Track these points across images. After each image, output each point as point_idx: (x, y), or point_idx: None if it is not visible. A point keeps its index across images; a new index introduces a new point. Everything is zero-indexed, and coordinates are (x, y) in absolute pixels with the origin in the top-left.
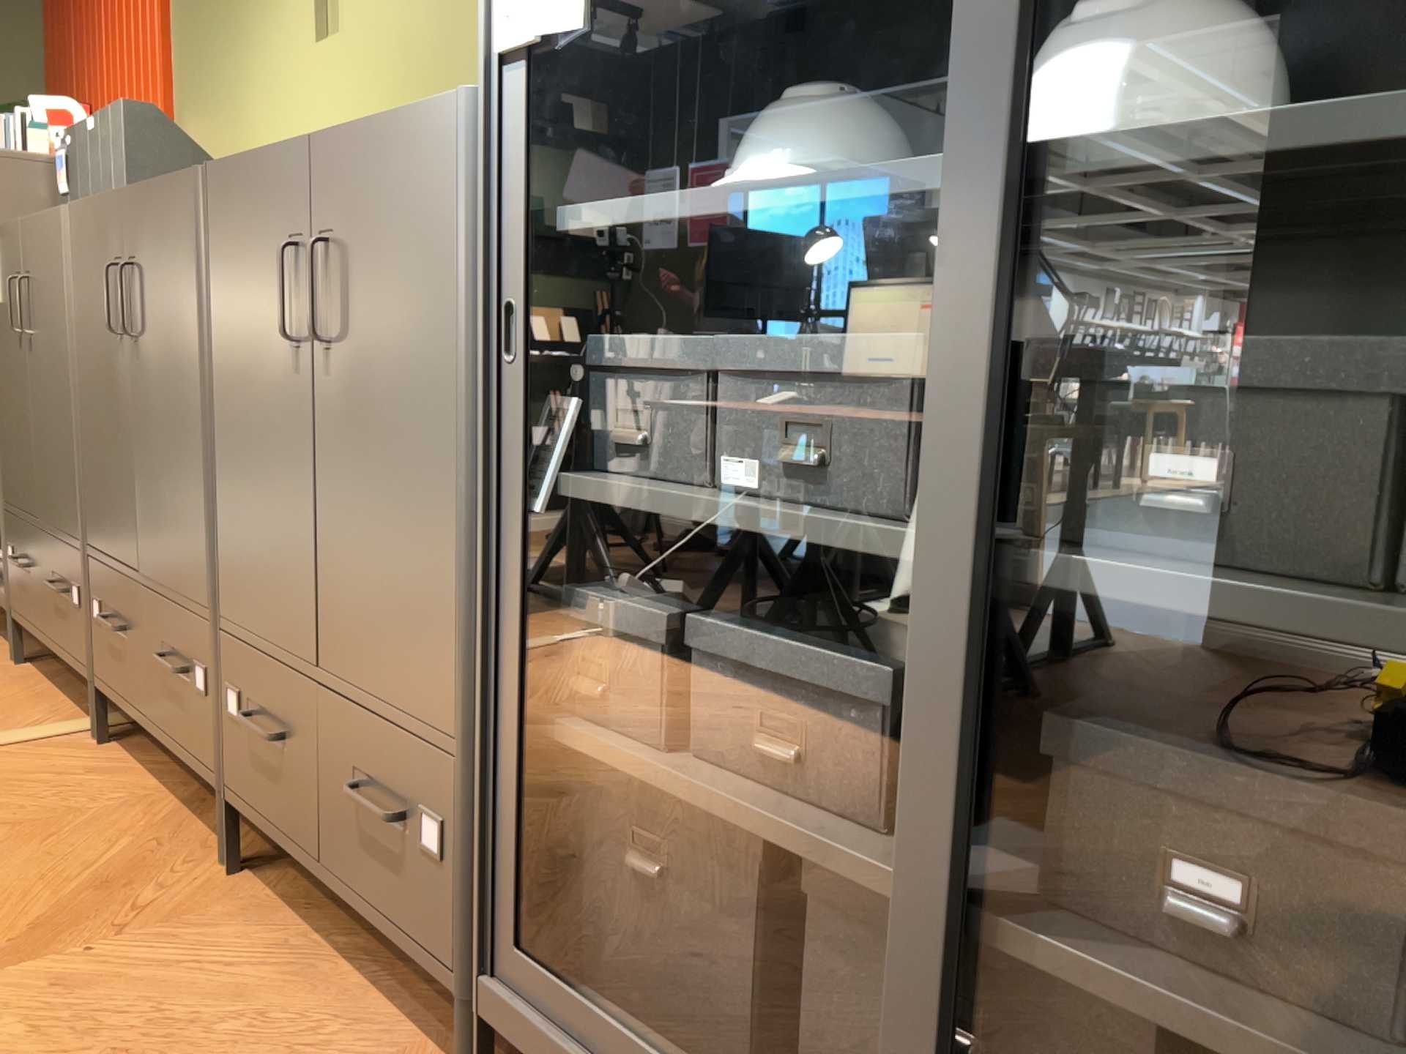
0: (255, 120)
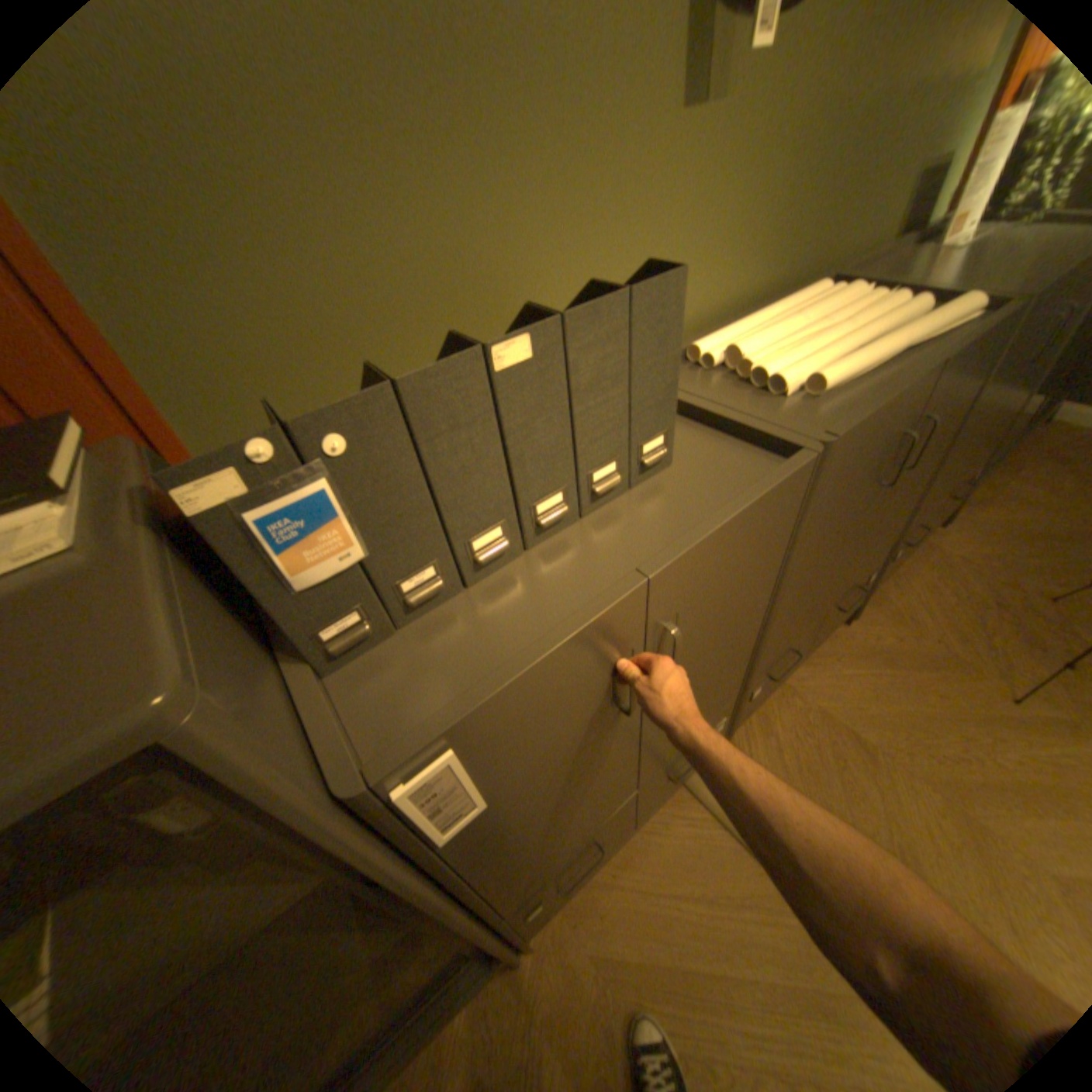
0: (525, 231)
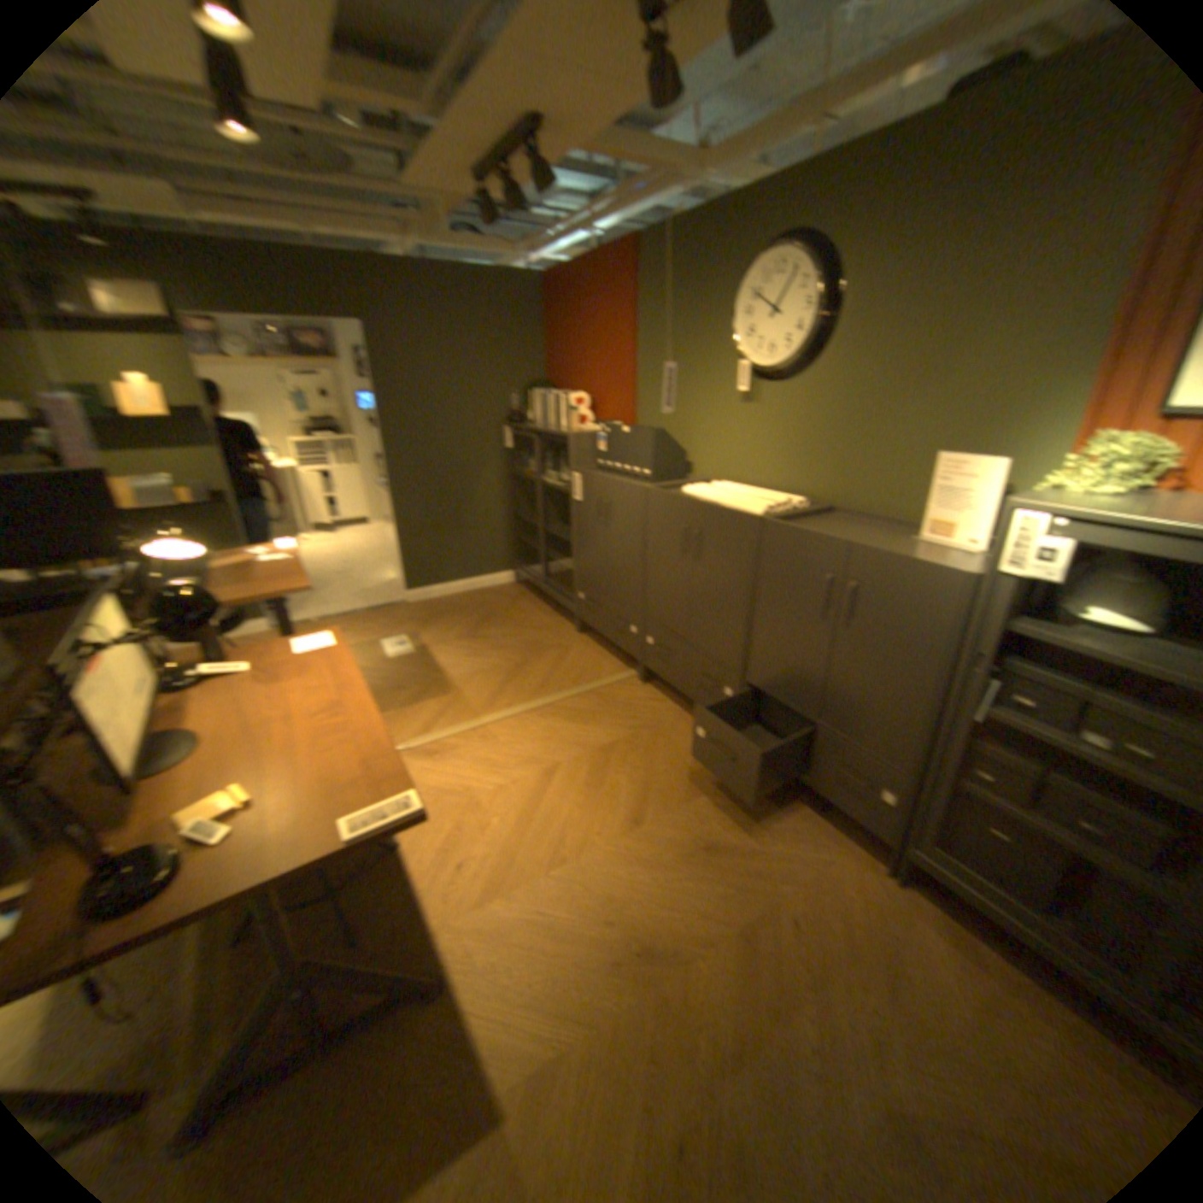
0: (692, 422)
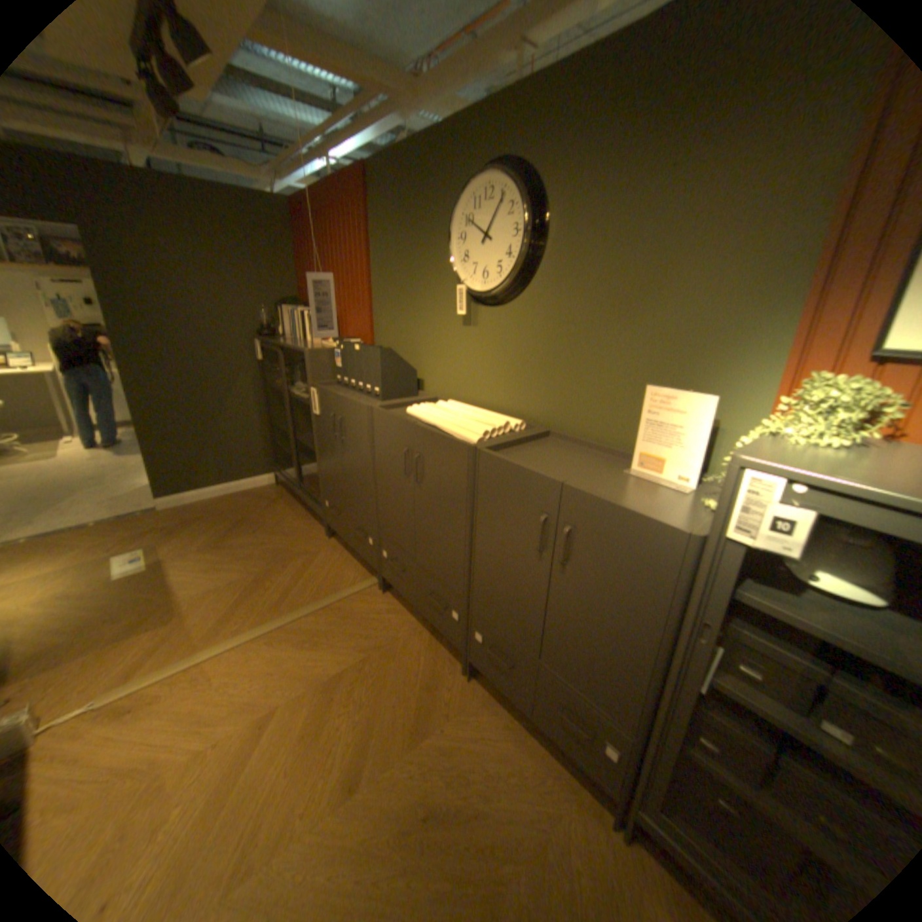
0: (423, 342)
